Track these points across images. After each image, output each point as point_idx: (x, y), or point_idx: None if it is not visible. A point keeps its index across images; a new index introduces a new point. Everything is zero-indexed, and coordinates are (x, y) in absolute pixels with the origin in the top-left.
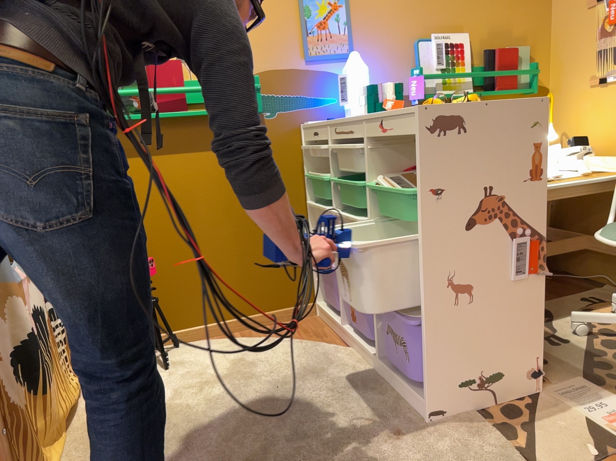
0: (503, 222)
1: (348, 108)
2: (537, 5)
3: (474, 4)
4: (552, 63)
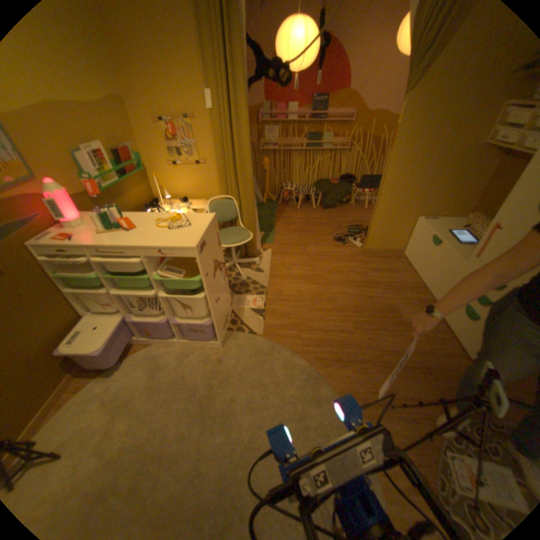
0: (218, 266)
1: (65, 220)
2: (121, 114)
3: (92, 118)
4: (140, 149)
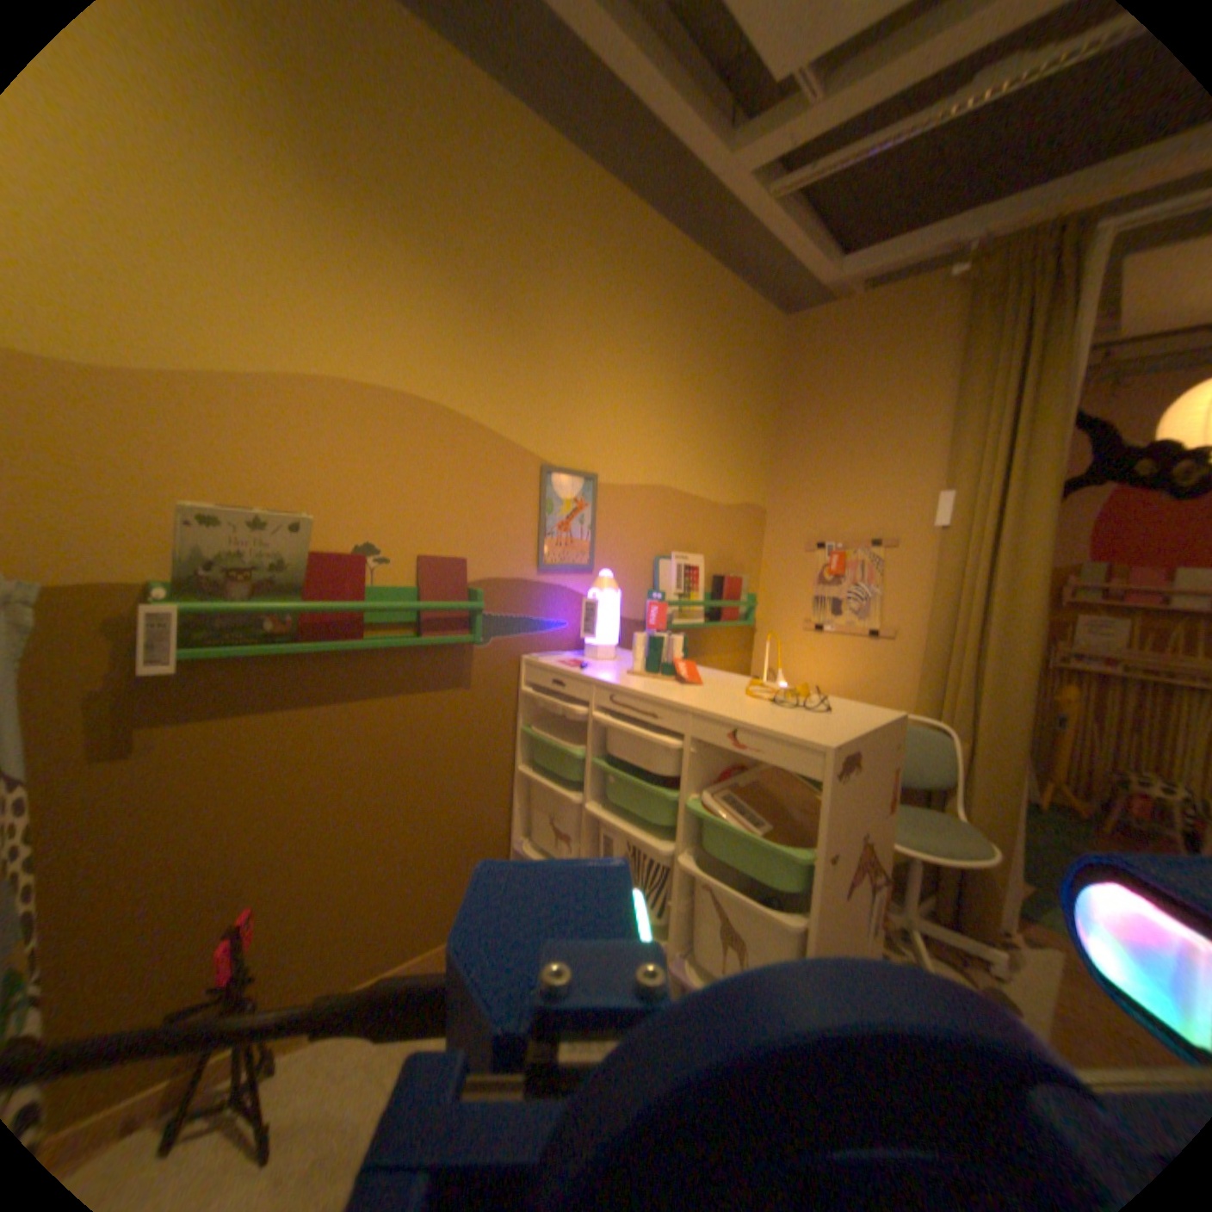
0: (875, 873)
1: (593, 643)
2: (755, 532)
3: (709, 523)
4: (761, 593)
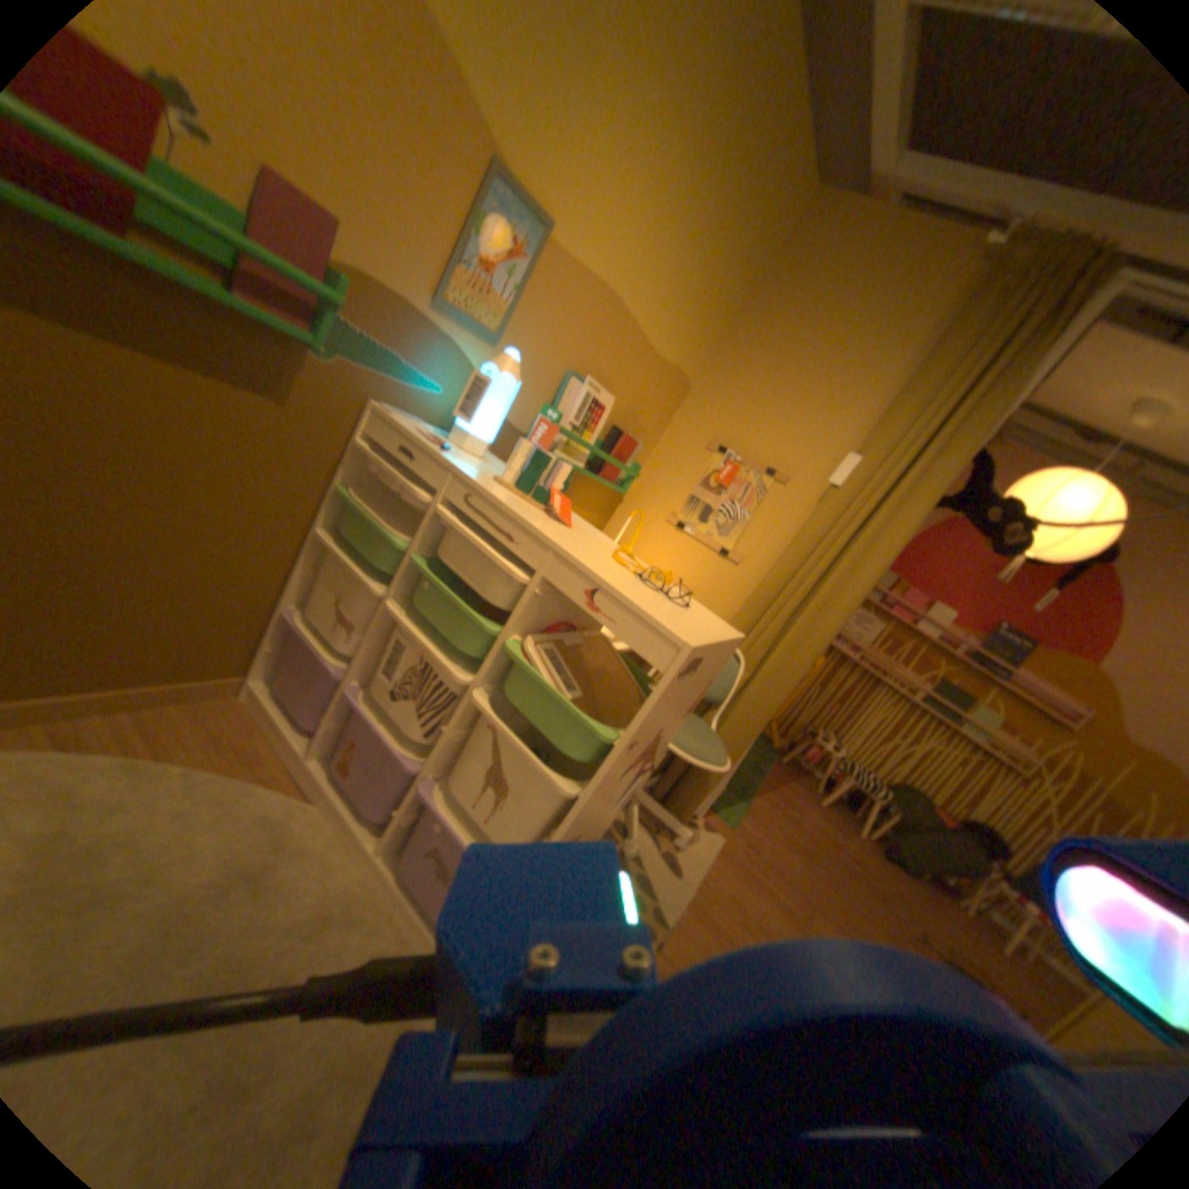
0: (649, 762)
1: (466, 431)
2: (671, 406)
3: (637, 370)
4: (645, 470)
